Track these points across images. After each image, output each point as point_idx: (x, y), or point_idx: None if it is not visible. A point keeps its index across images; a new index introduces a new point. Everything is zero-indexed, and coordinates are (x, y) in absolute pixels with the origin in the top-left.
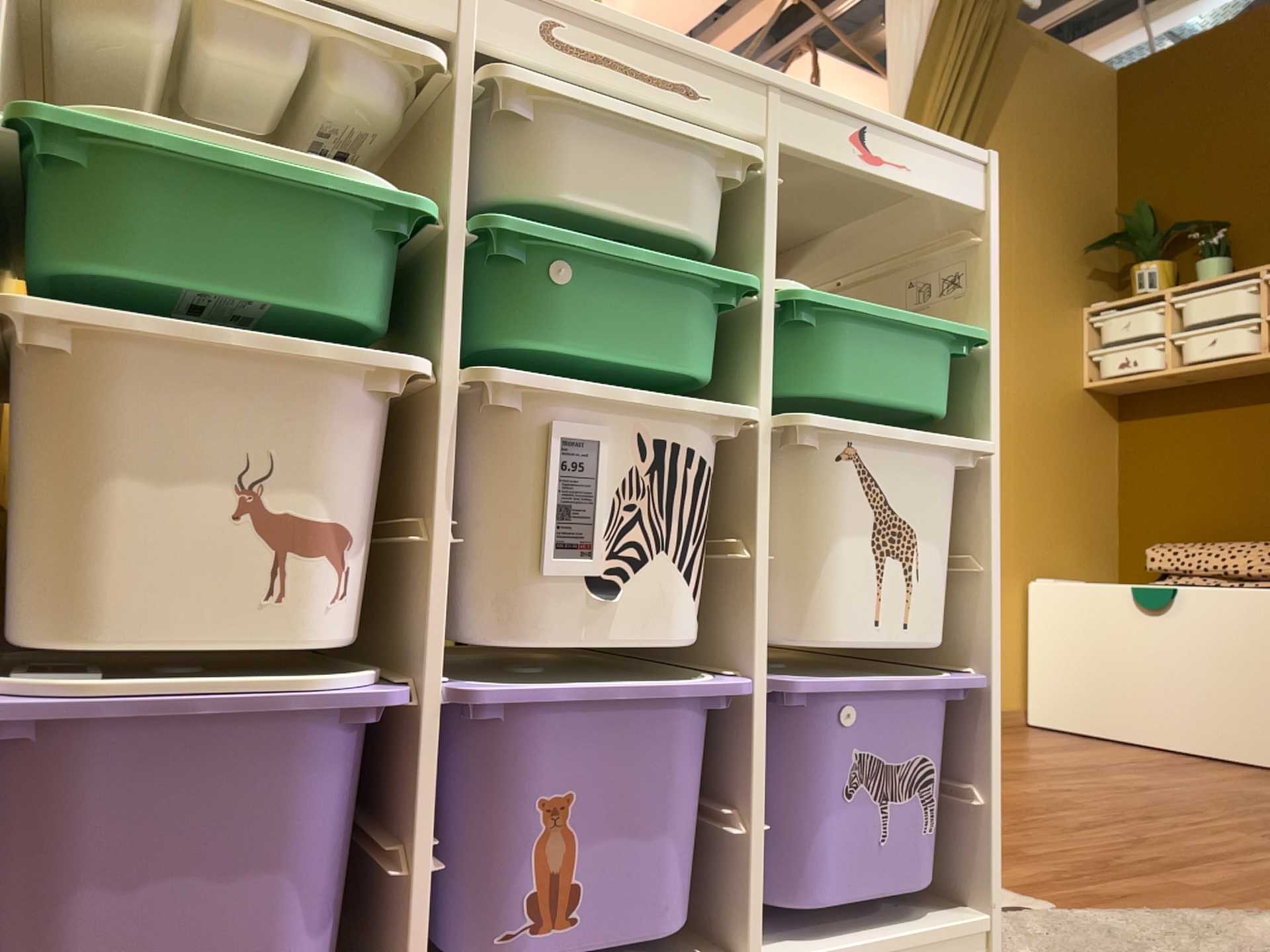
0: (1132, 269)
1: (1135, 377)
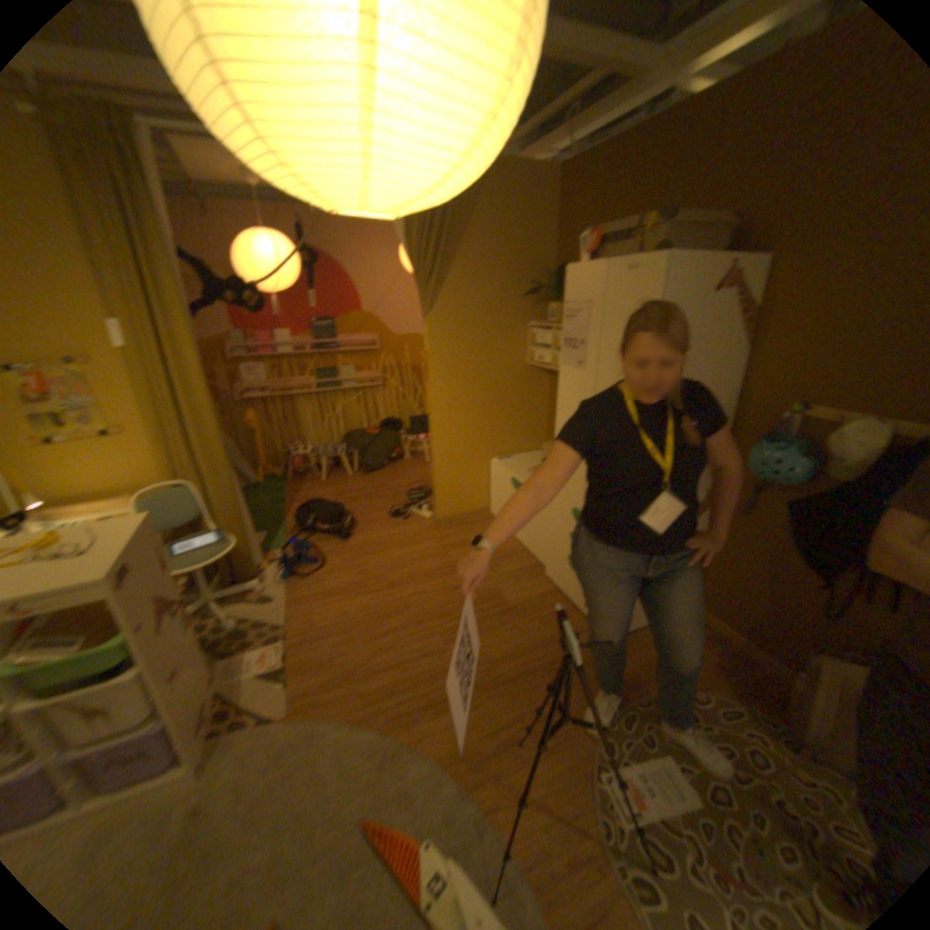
0: (550, 305)
1: (544, 368)
